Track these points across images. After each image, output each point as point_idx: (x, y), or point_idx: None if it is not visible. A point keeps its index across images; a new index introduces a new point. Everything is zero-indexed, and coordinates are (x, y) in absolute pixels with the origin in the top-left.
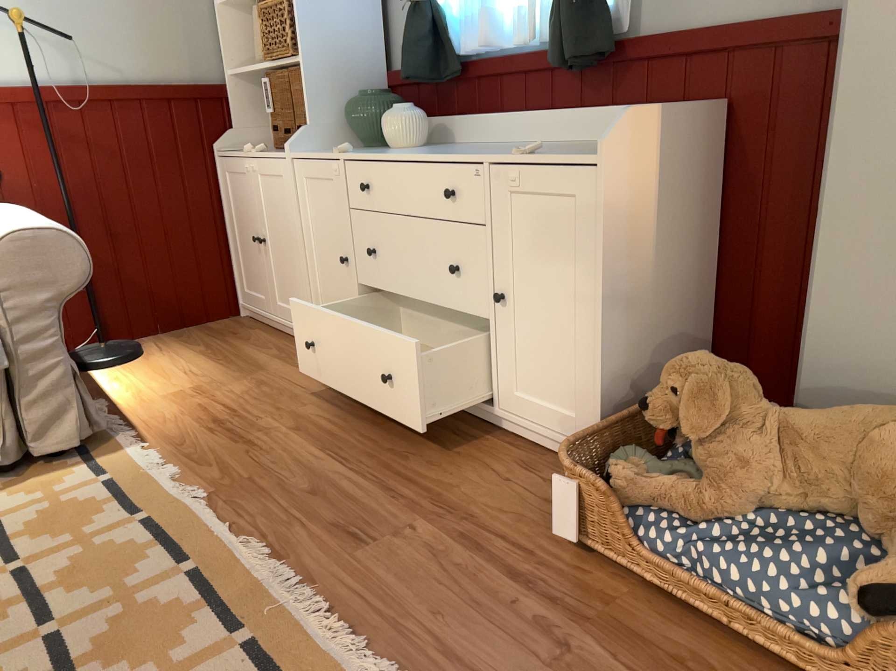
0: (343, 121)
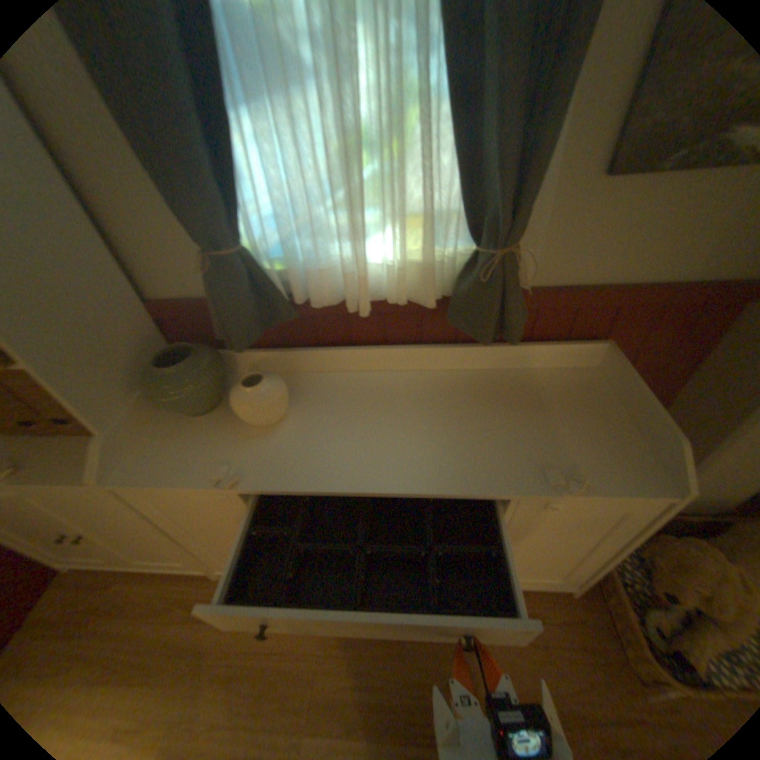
0: (131, 390)
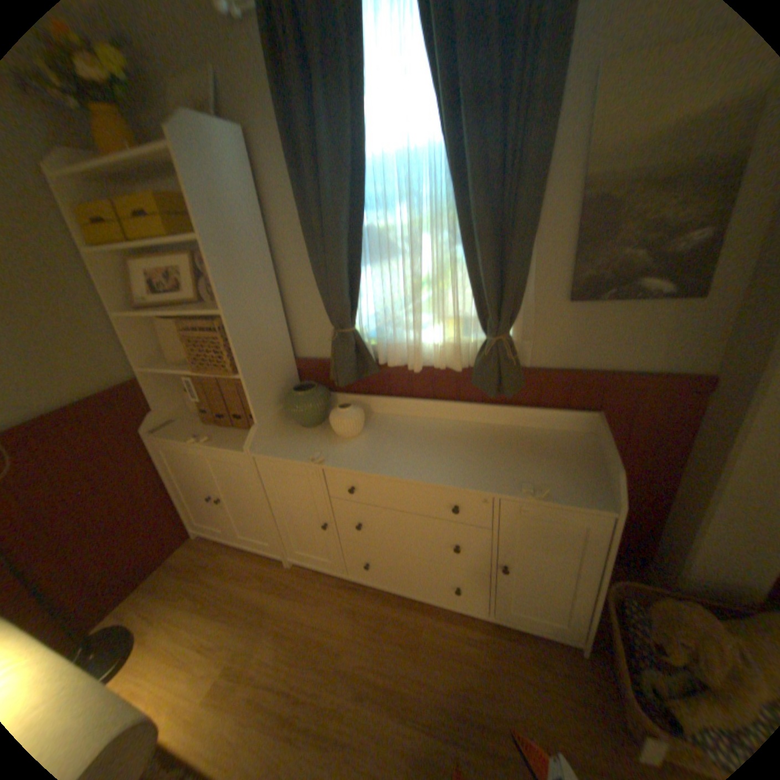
0: (277, 405)
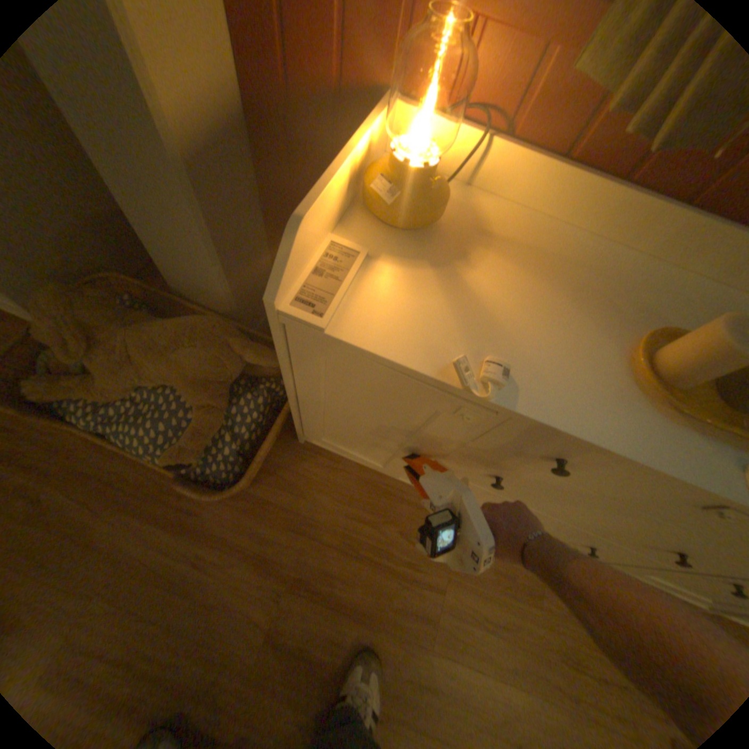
0: None
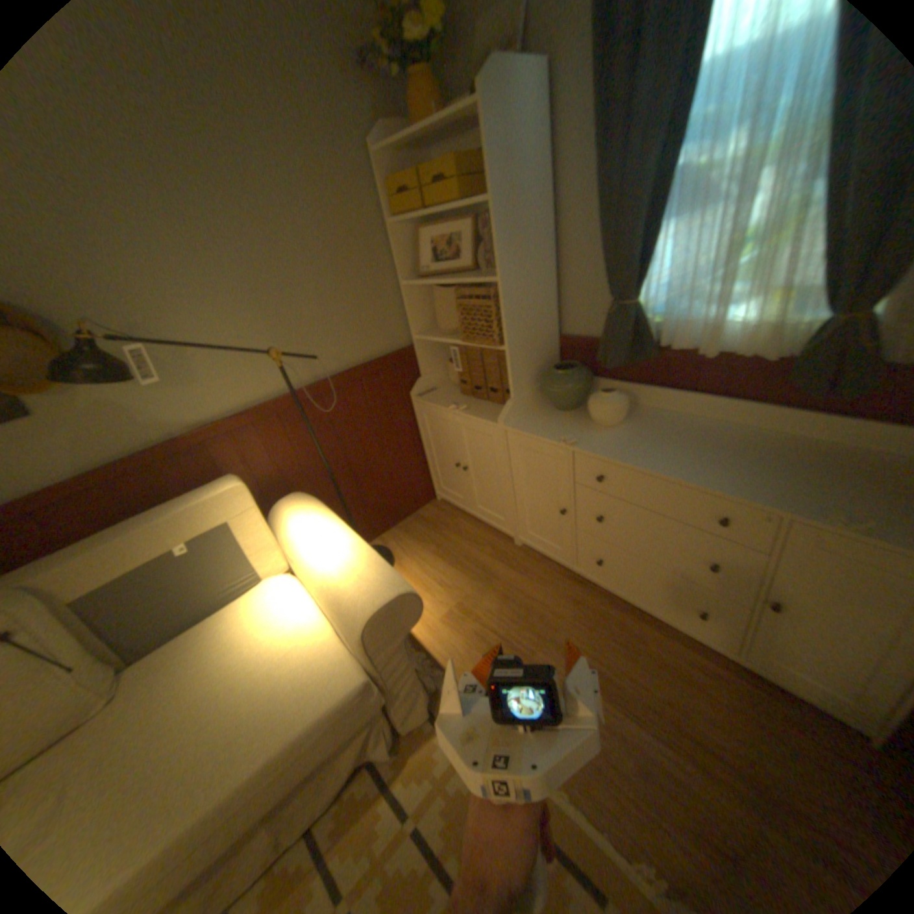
0: (534, 384)
